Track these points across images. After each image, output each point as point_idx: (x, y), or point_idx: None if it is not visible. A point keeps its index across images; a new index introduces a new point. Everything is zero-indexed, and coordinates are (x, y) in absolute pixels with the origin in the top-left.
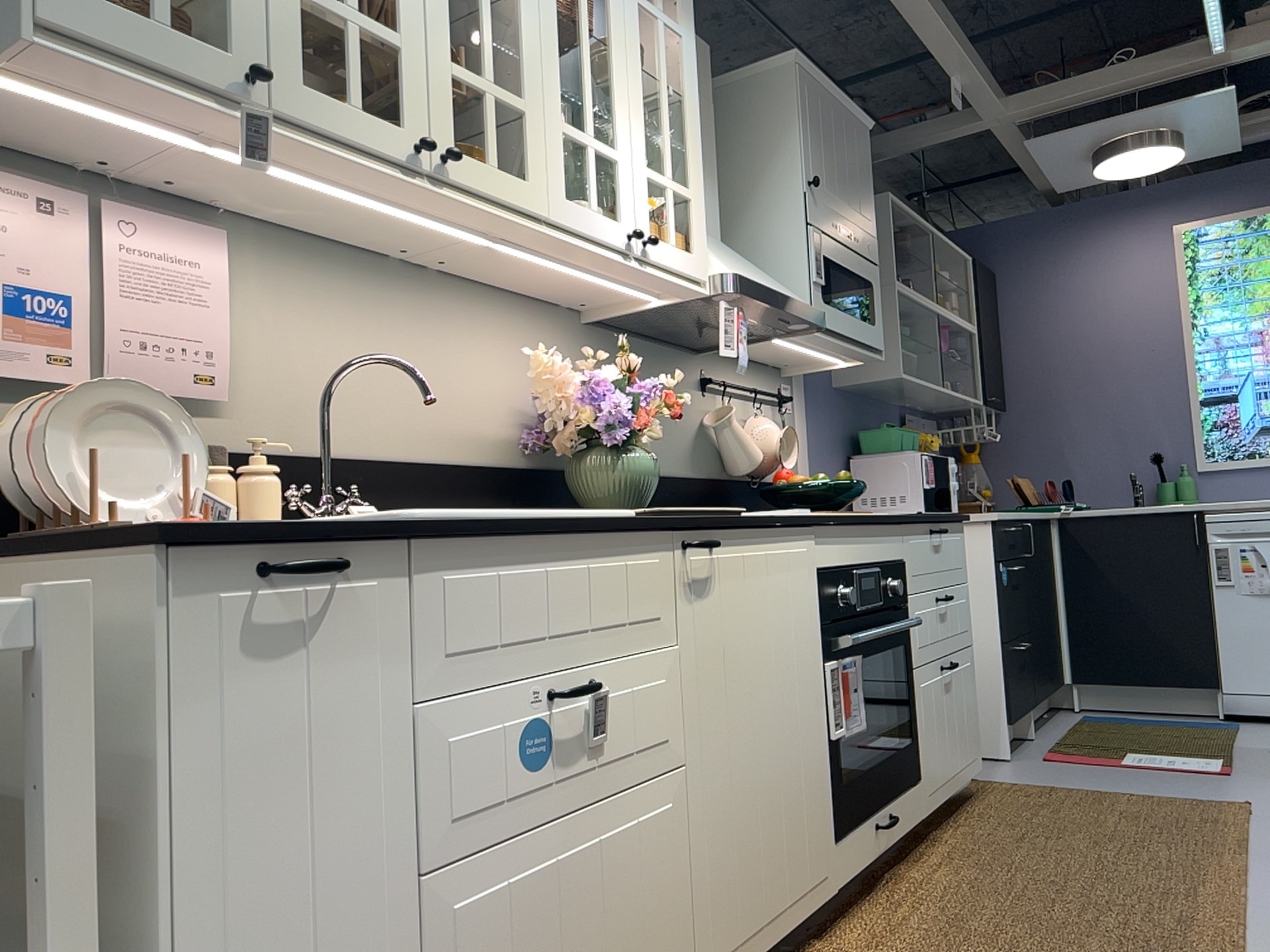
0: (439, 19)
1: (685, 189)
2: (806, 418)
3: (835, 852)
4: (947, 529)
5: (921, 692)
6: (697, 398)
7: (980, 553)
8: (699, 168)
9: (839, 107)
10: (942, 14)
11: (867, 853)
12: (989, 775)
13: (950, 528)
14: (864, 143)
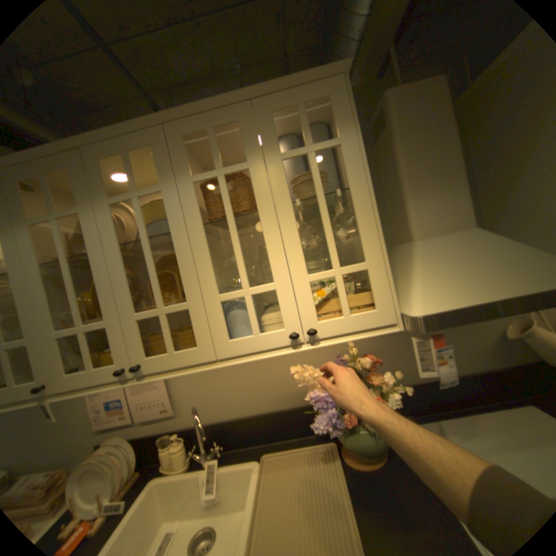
0: (123, 296)
1: (356, 266)
2: None
3: None
4: None
5: None
6: None
7: None
8: (373, 239)
9: None
10: None
11: None
12: None
13: None
14: None
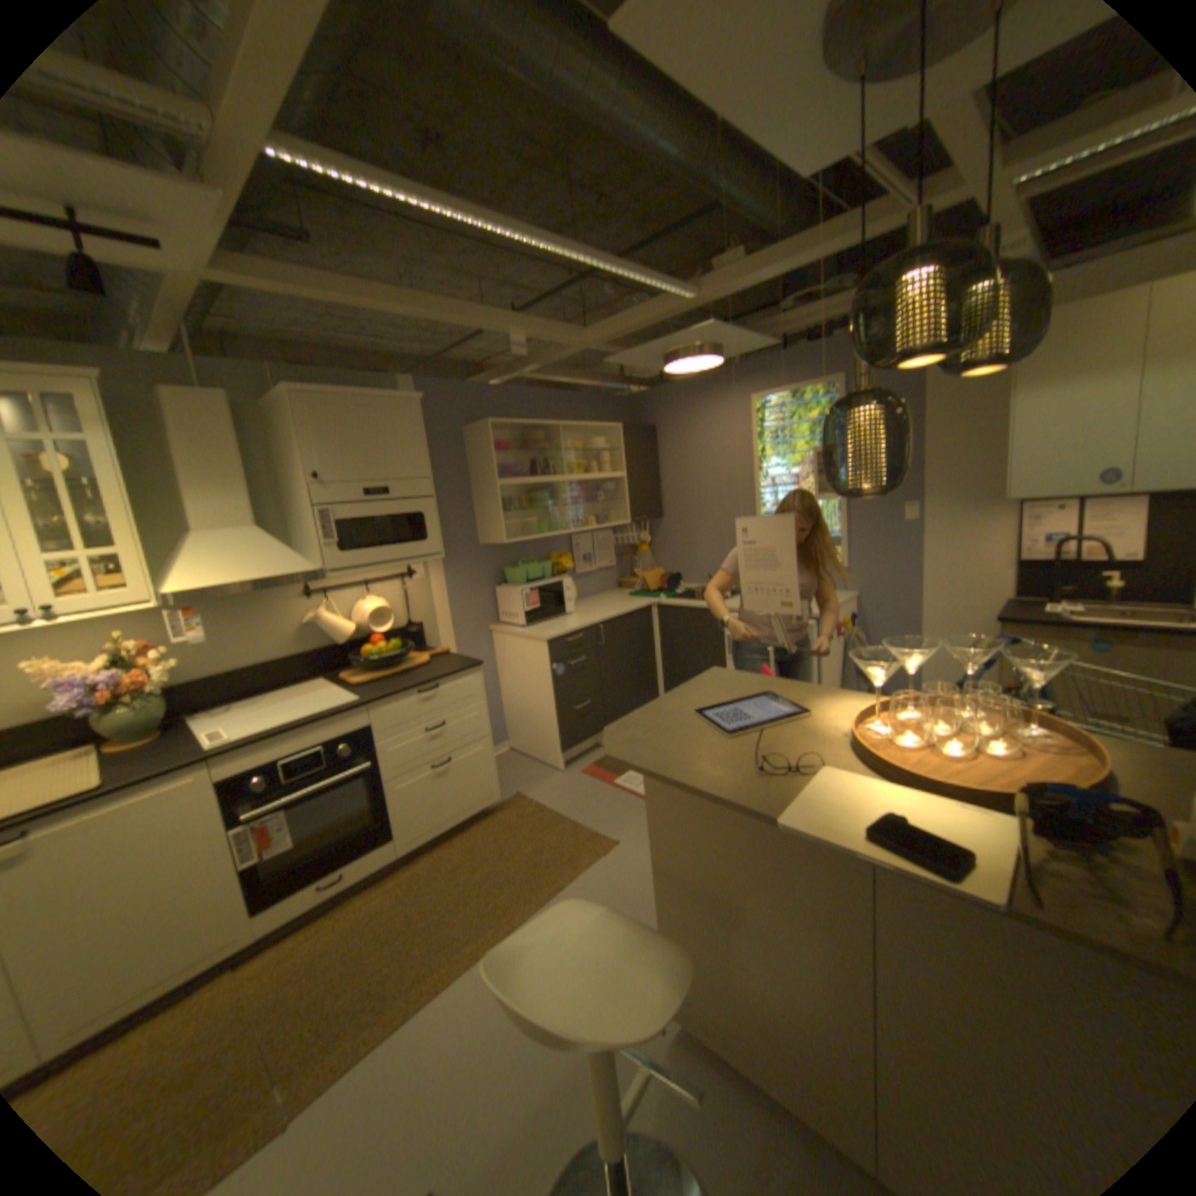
0: None
1: (107, 550)
2: (440, 576)
3: (251, 923)
4: (445, 682)
5: (393, 794)
6: (298, 604)
7: (544, 657)
8: (127, 528)
9: (362, 400)
10: (449, 307)
11: (302, 907)
12: (530, 790)
13: (451, 679)
14: (406, 413)
